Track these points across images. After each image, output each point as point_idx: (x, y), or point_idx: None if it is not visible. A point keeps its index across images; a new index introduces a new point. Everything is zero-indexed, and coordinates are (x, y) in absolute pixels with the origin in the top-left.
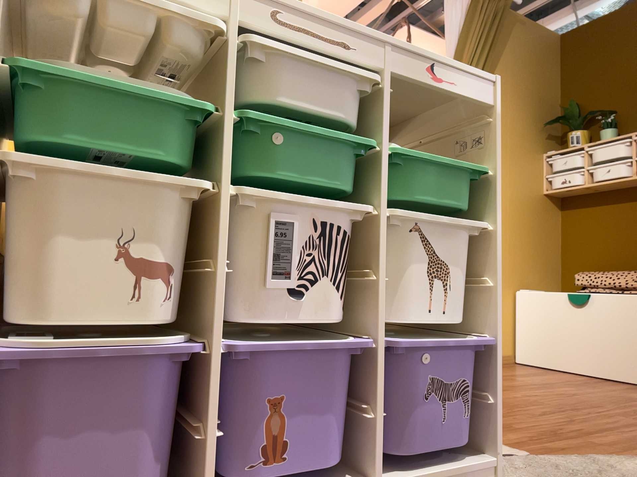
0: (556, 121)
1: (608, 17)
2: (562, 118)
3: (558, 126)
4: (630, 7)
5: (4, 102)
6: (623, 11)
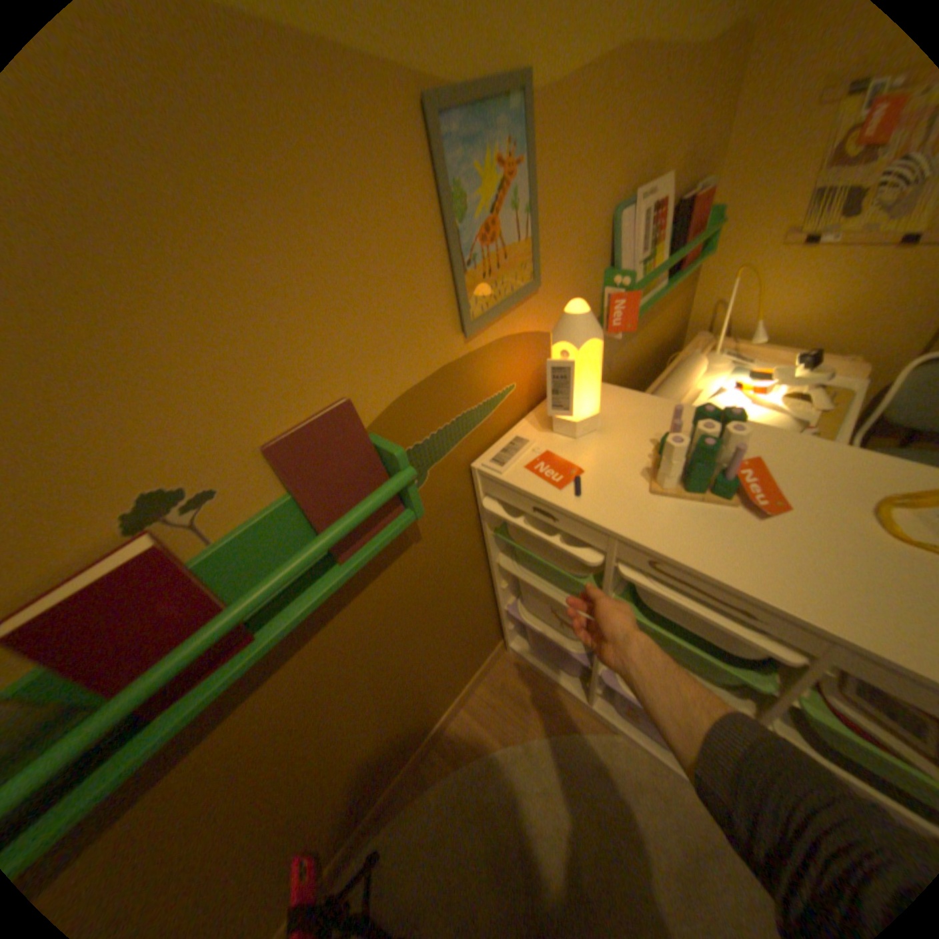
0: None
1: None
2: None
3: None
4: None
5: (495, 541)
6: None
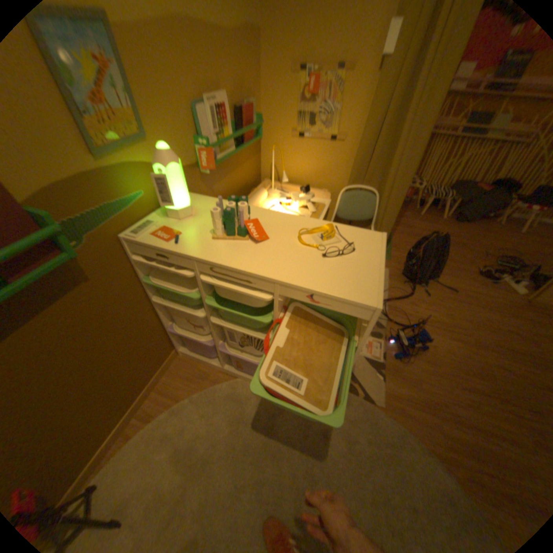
0: None
1: None
2: None
3: None
4: None
5: (149, 284)
6: None
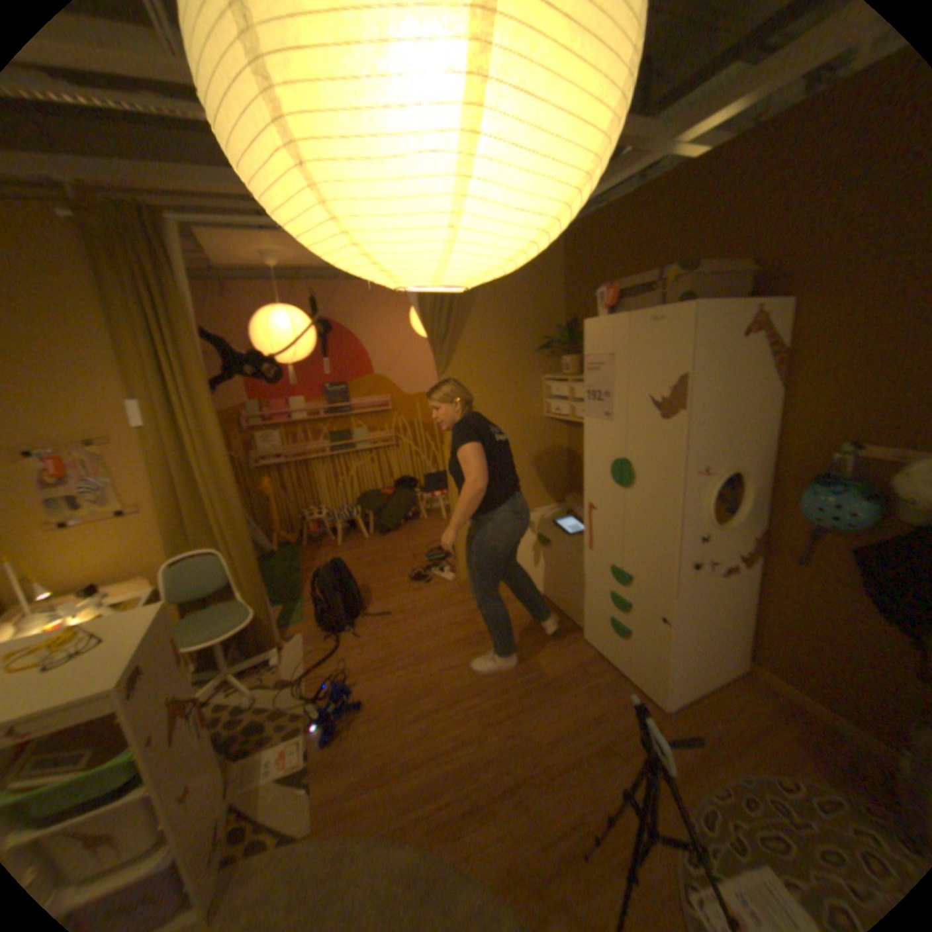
0: (554, 341)
1: (605, 209)
2: (557, 342)
3: (555, 348)
4: (624, 199)
5: None
6: (617, 203)
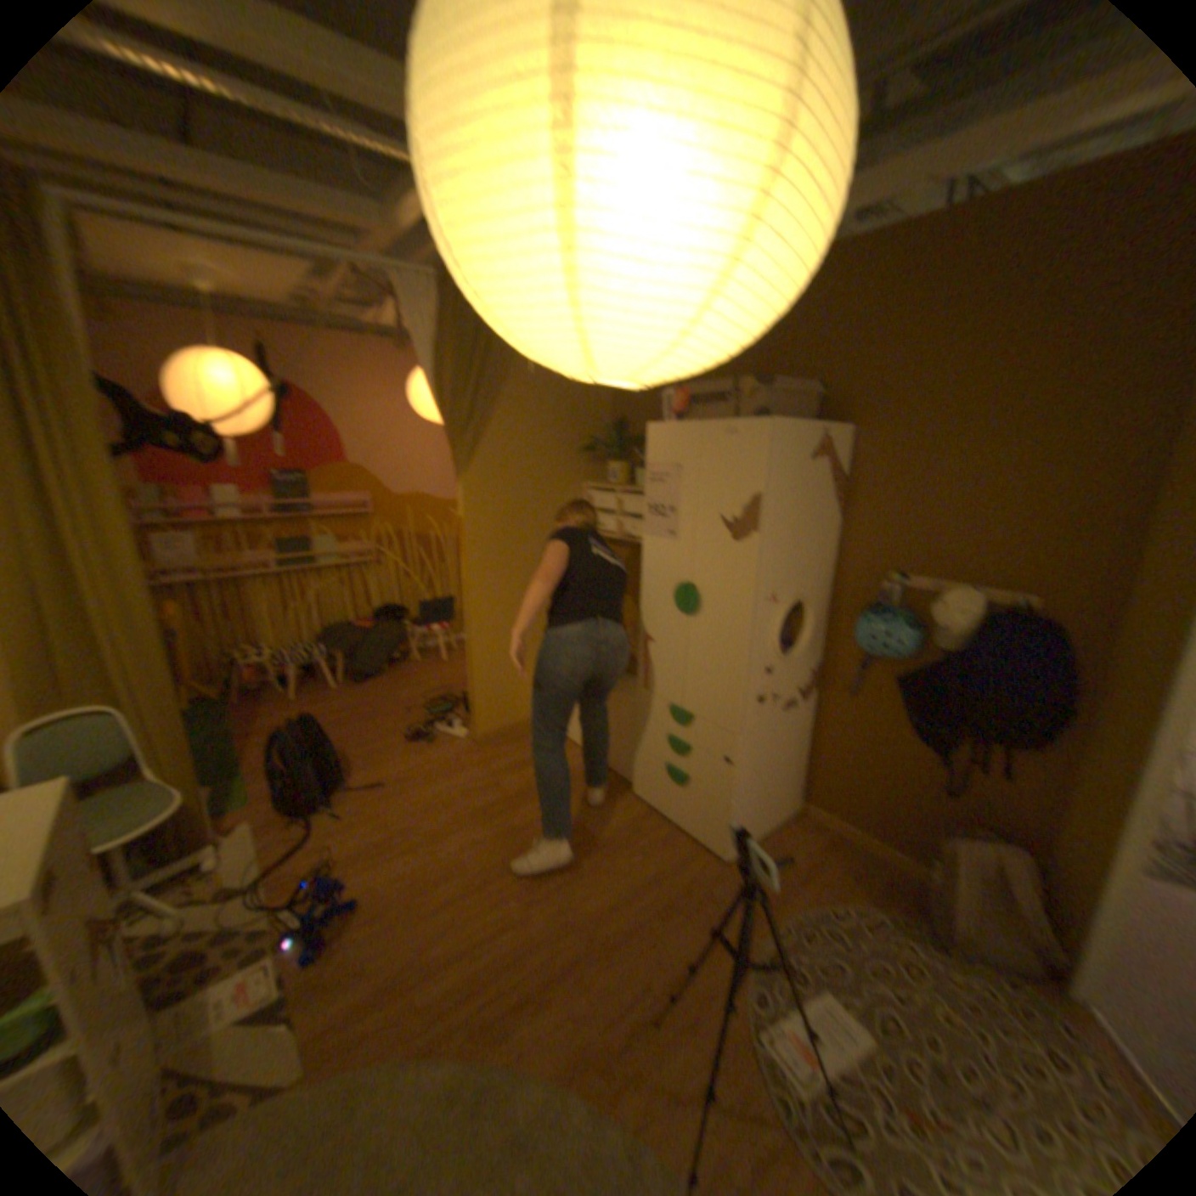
0: (602, 446)
1: None
2: (606, 446)
3: (603, 453)
4: None
5: None
6: None
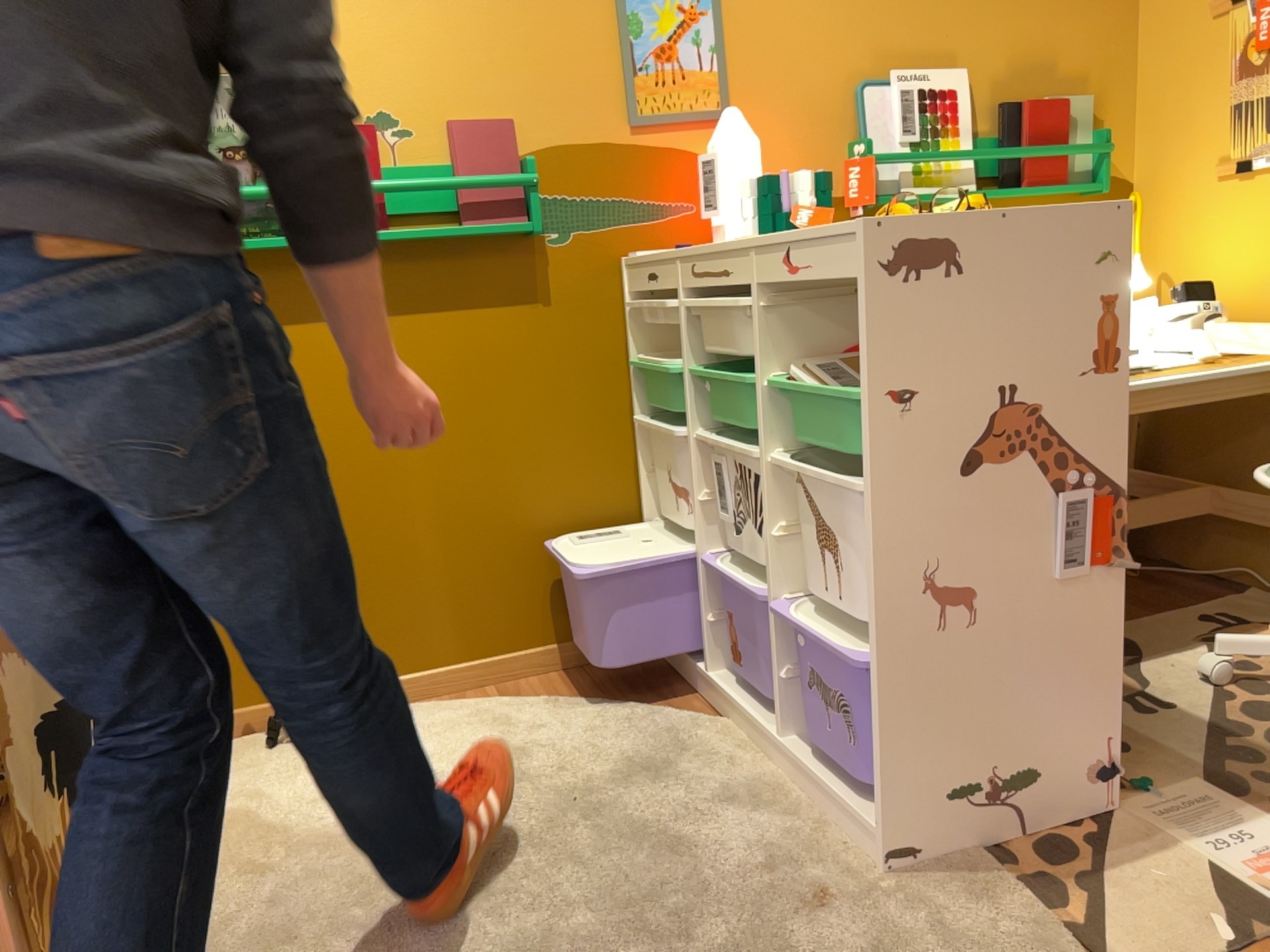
0: None
1: None
2: None
3: None
4: None
5: (641, 382)
6: None
